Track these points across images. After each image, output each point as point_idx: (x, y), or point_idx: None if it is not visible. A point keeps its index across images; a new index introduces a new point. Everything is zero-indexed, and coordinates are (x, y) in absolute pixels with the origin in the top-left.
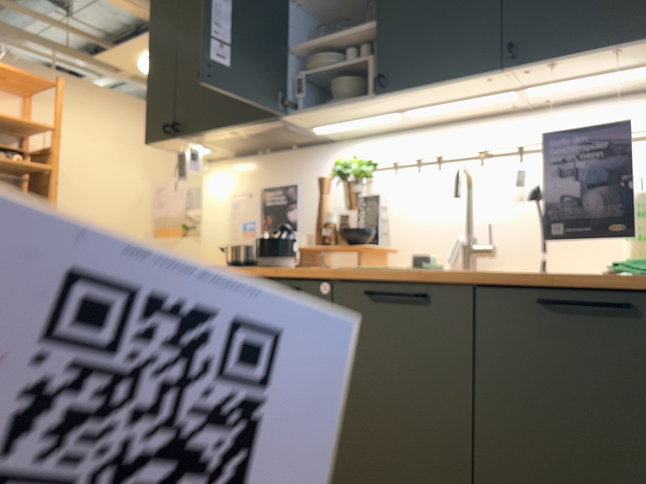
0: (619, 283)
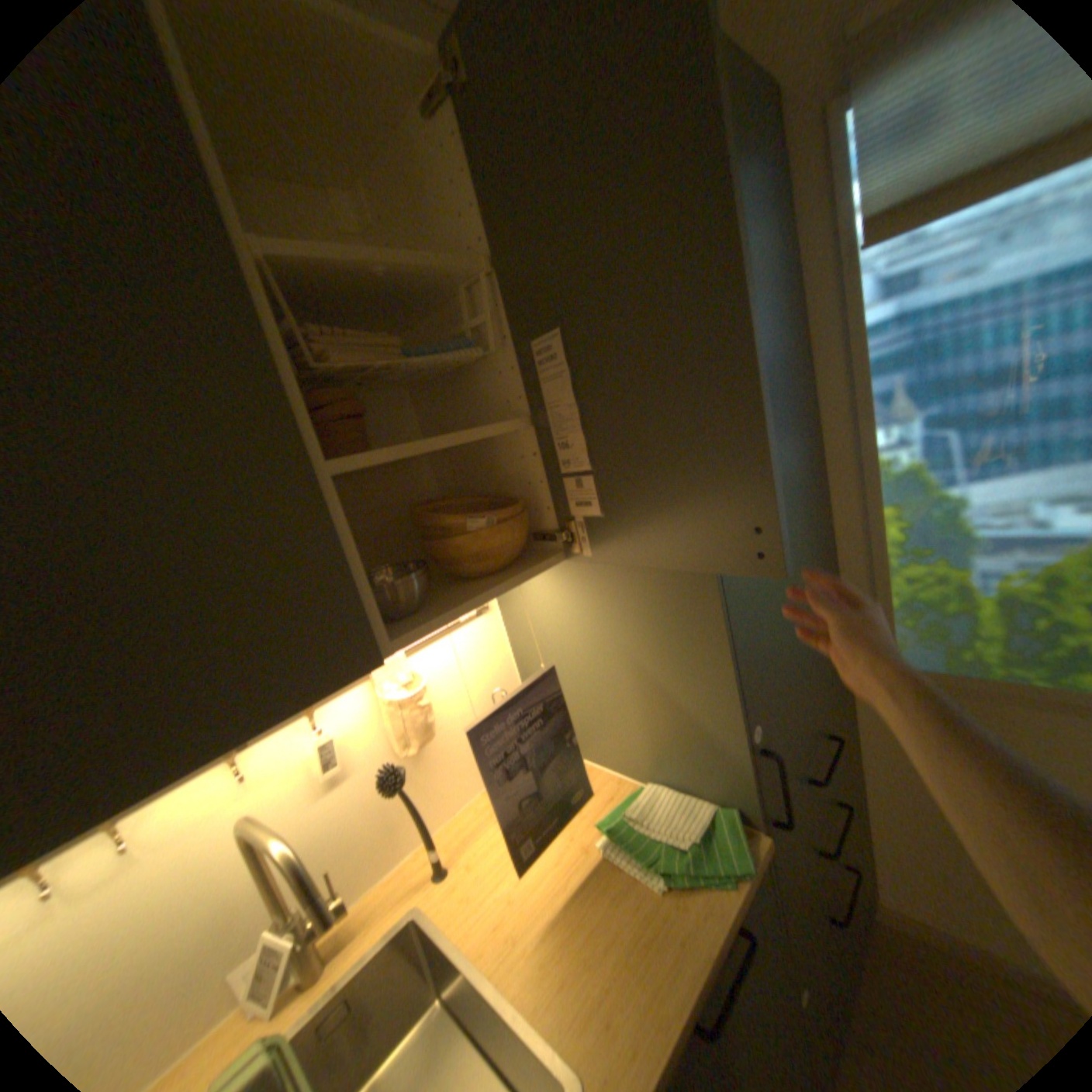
0: (740, 926)
